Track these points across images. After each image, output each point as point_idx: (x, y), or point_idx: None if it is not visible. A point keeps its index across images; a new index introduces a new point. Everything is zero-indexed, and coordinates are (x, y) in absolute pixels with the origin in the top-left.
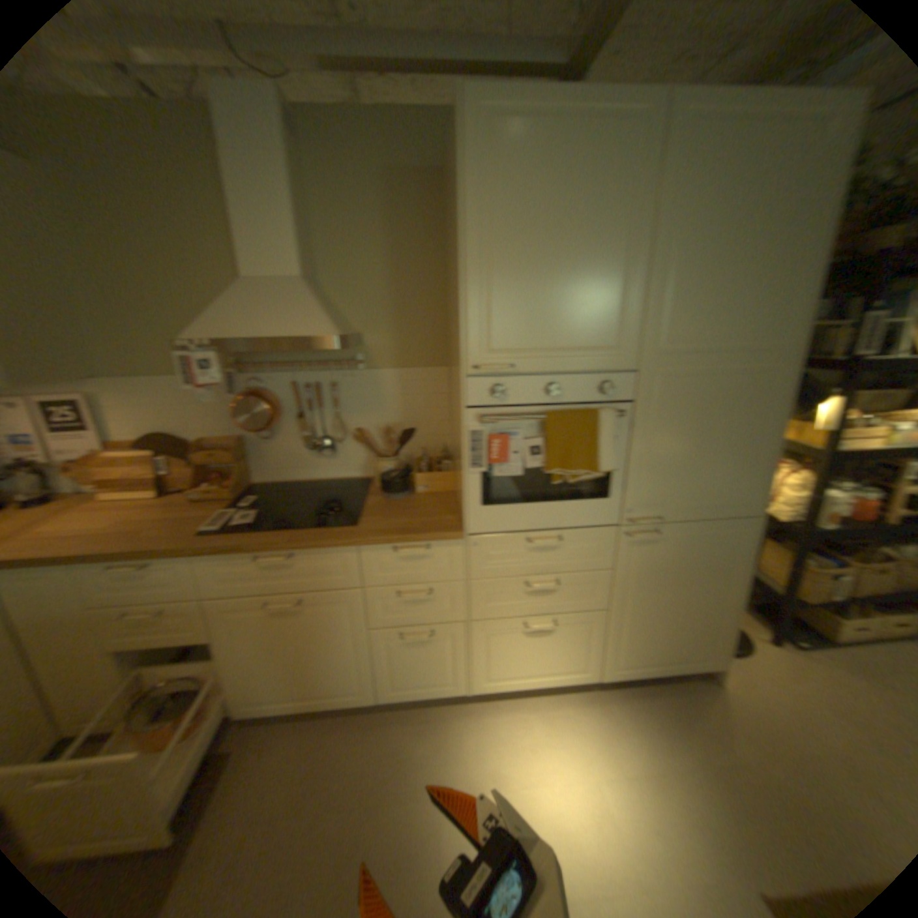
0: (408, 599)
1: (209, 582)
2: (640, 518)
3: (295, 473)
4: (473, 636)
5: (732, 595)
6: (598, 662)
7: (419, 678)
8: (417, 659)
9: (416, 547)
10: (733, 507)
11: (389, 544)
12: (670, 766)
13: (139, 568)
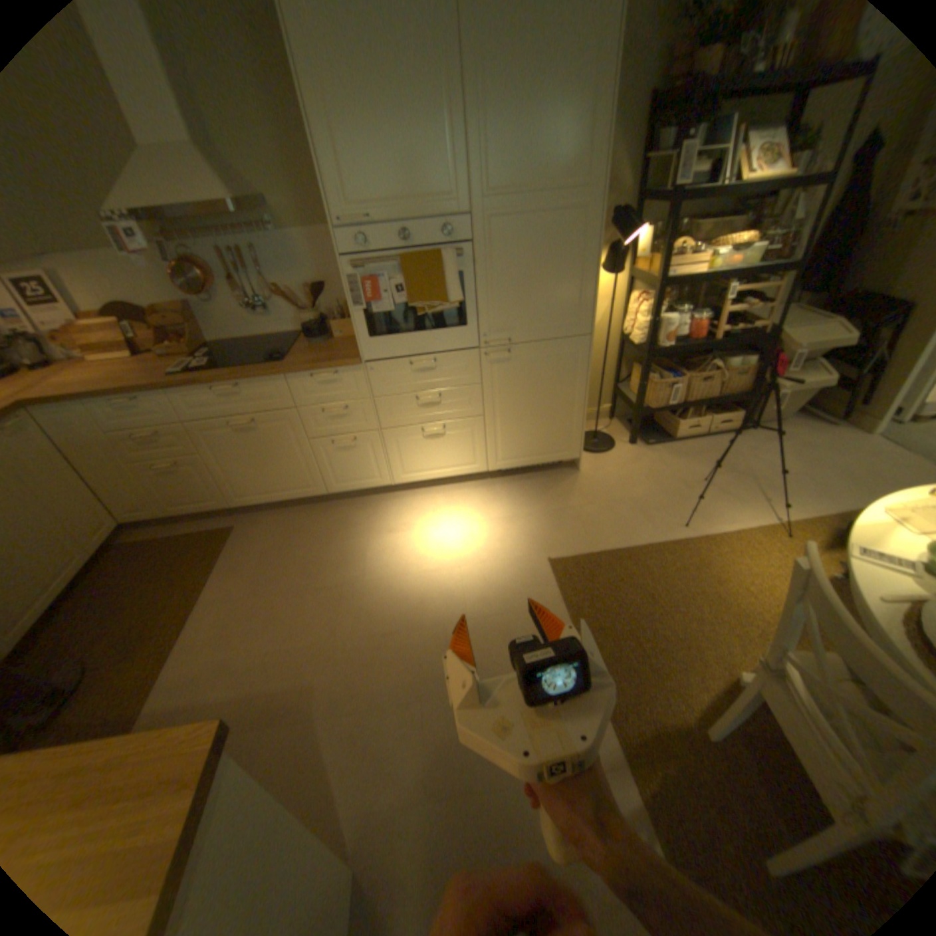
0: (328, 415)
1: (179, 410)
2: (491, 342)
3: (235, 332)
4: (383, 441)
5: (573, 400)
6: (480, 456)
7: (351, 474)
8: (346, 460)
9: (324, 374)
10: (564, 328)
11: (303, 372)
12: (520, 512)
13: (125, 401)
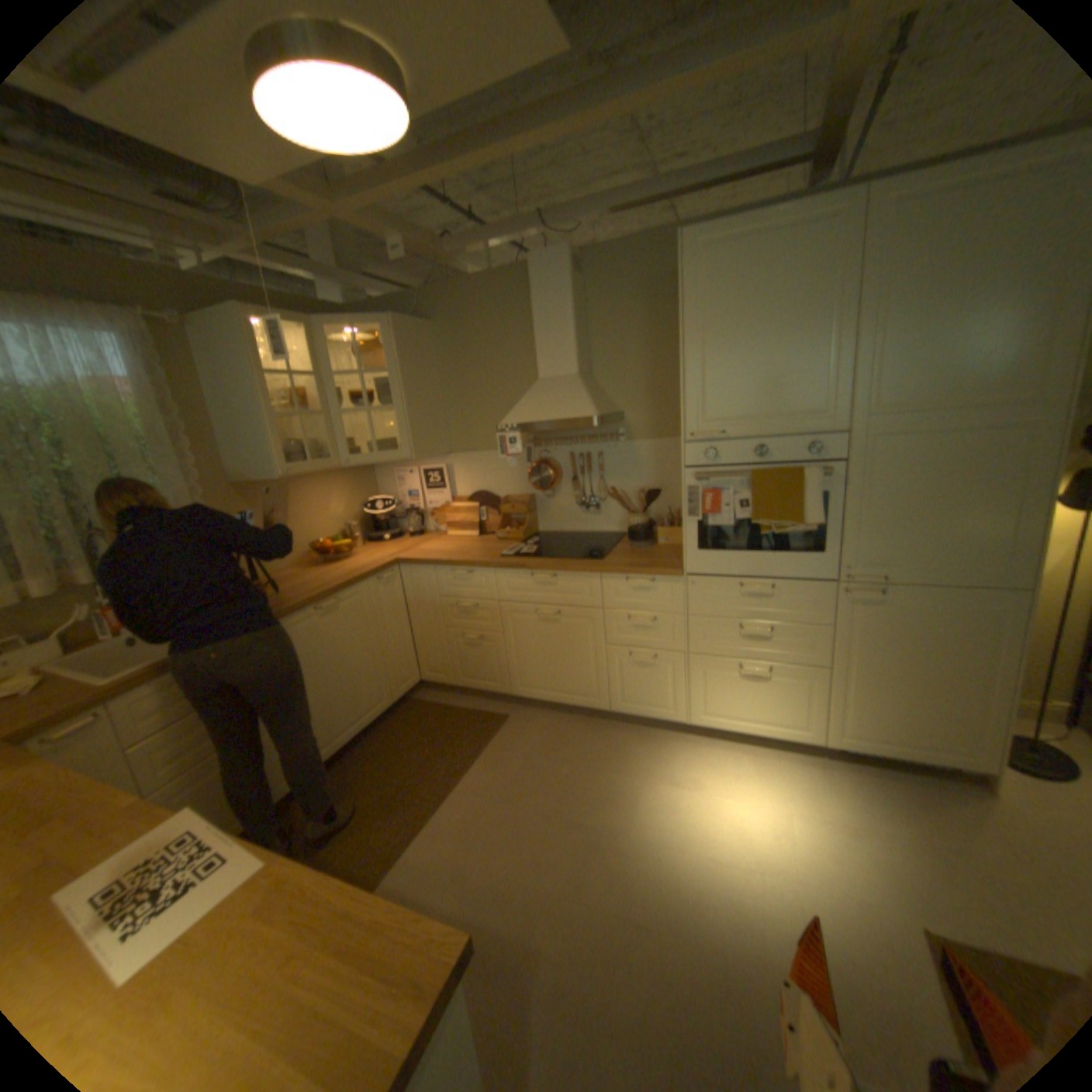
0: (634, 624)
1: (502, 589)
2: (858, 577)
3: (565, 527)
4: (689, 668)
5: (994, 680)
6: (818, 723)
7: (642, 697)
8: (641, 679)
9: (641, 580)
10: (984, 575)
11: (620, 575)
12: (877, 829)
13: (465, 574)
